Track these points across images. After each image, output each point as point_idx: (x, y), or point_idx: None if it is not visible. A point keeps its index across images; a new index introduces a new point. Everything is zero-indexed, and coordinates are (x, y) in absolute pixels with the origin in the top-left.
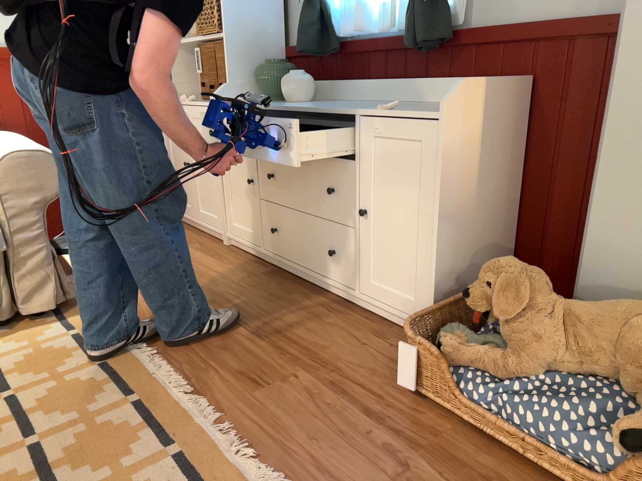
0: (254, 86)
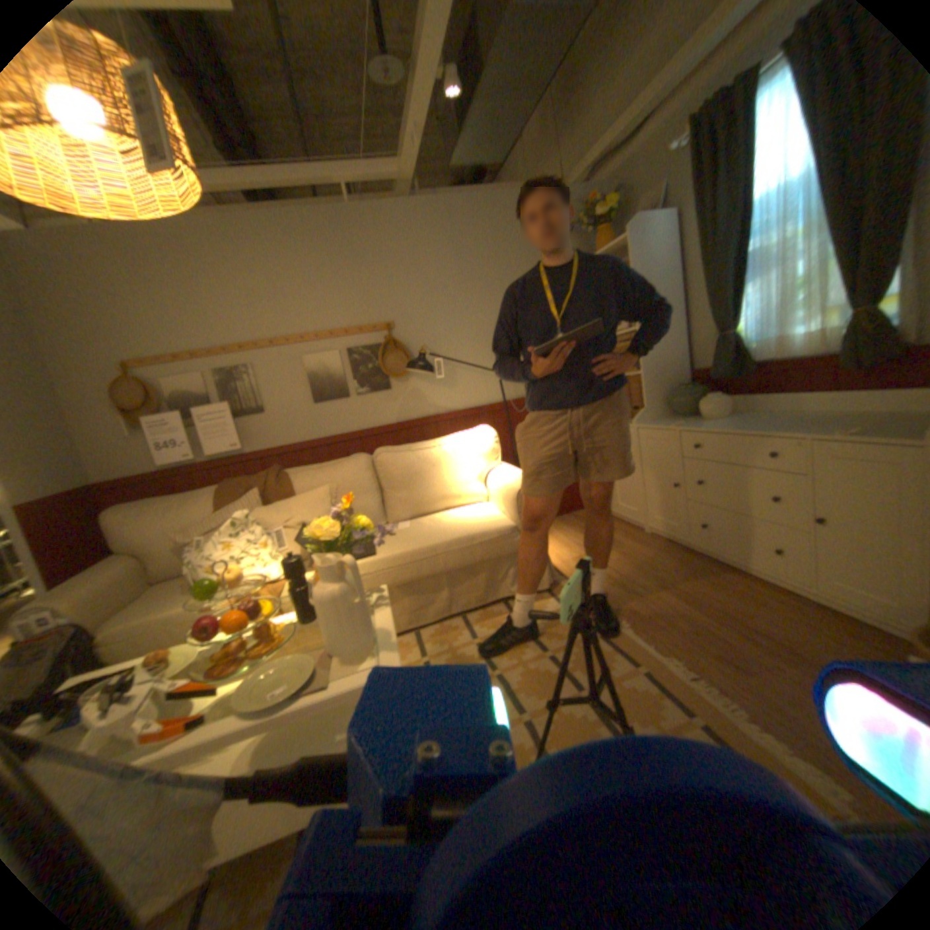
0: (667, 405)
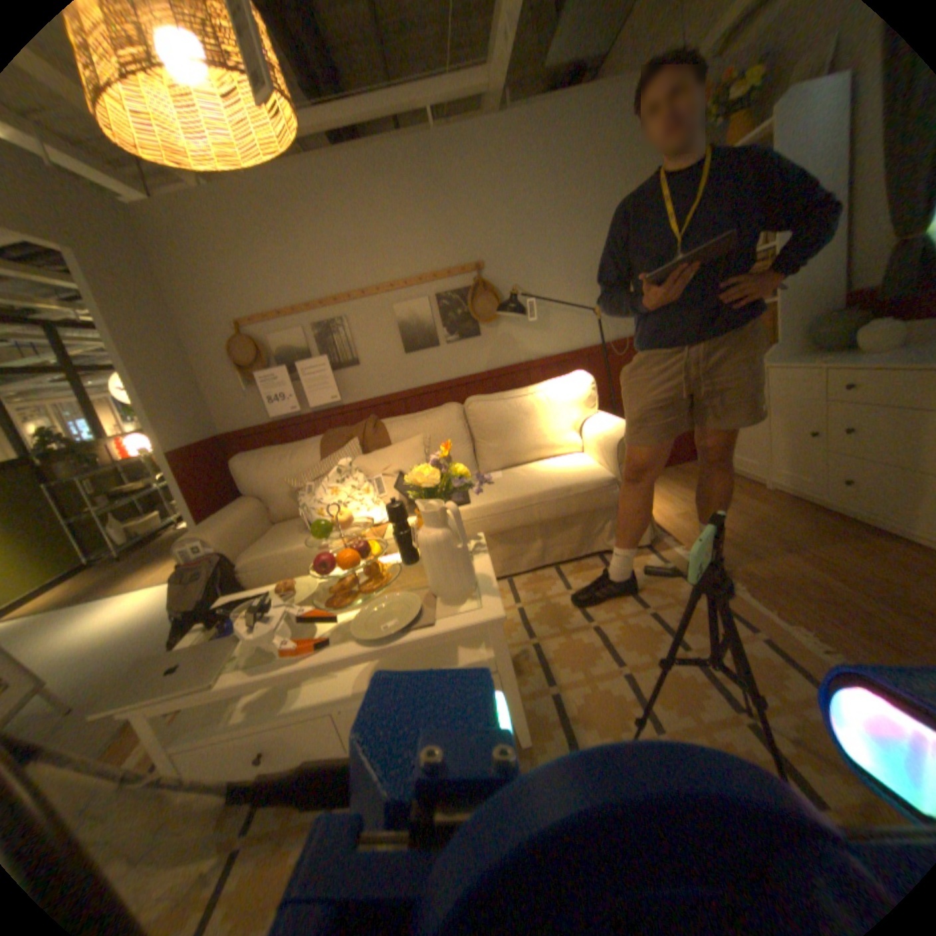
0: (810, 337)
